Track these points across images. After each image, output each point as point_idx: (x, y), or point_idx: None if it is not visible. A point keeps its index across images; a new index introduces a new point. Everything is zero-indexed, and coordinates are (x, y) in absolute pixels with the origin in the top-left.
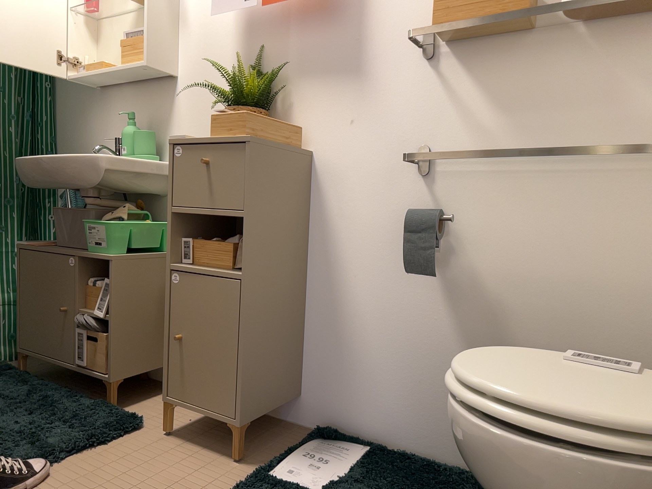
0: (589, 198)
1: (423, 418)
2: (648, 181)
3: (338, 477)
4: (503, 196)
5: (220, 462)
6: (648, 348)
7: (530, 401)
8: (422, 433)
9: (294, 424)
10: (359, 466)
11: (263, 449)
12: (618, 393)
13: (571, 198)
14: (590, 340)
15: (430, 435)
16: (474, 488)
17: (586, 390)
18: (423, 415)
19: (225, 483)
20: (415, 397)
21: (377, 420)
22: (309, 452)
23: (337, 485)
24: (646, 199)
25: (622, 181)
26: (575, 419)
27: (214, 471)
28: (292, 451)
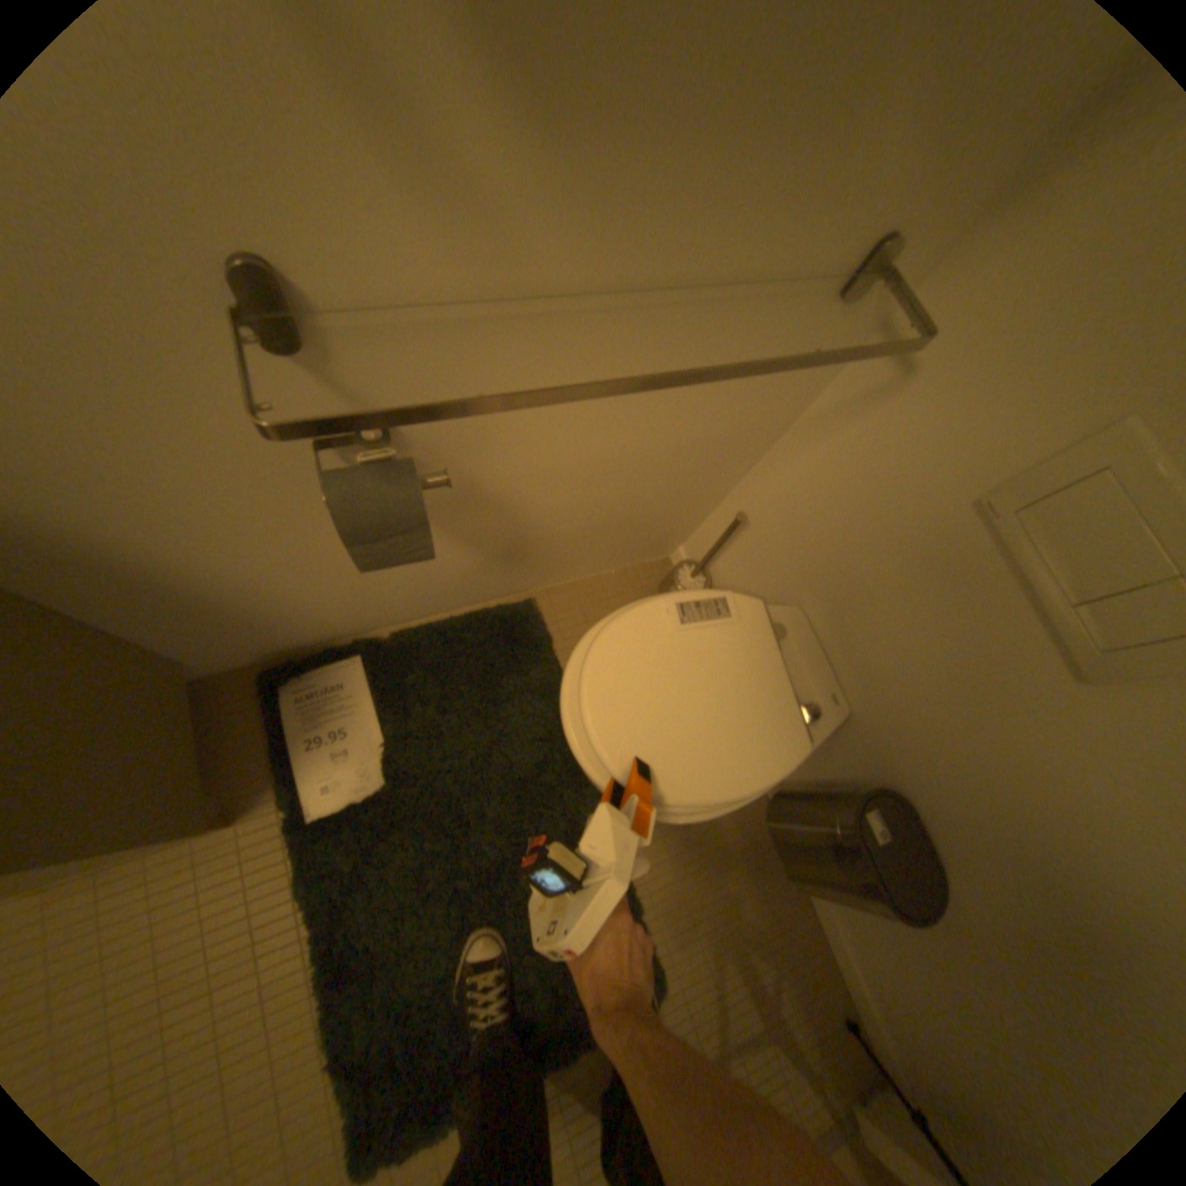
0: (686, 345)
1: (411, 602)
2: (784, 309)
3: (376, 741)
4: (526, 363)
5: (202, 847)
6: (680, 480)
7: (709, 797)
8: (413, 608)
9: (199, 679)
10: (382, 707)
11: (224, 769)
12: (747, 704)
13: (657, 348)
14: (625, 491)
15: (425, 605)
16: (506, 640)
17: (728, 724)
18: (411, 600)
19: (257, 869)
20: (394, 596)
21: (342, 626)
22: (303, 736)
23: (390, 759)
24: (766, 336)
25: (749, 312)
26: (747, 793)
27: (217, 868)
28: (281, 753)
